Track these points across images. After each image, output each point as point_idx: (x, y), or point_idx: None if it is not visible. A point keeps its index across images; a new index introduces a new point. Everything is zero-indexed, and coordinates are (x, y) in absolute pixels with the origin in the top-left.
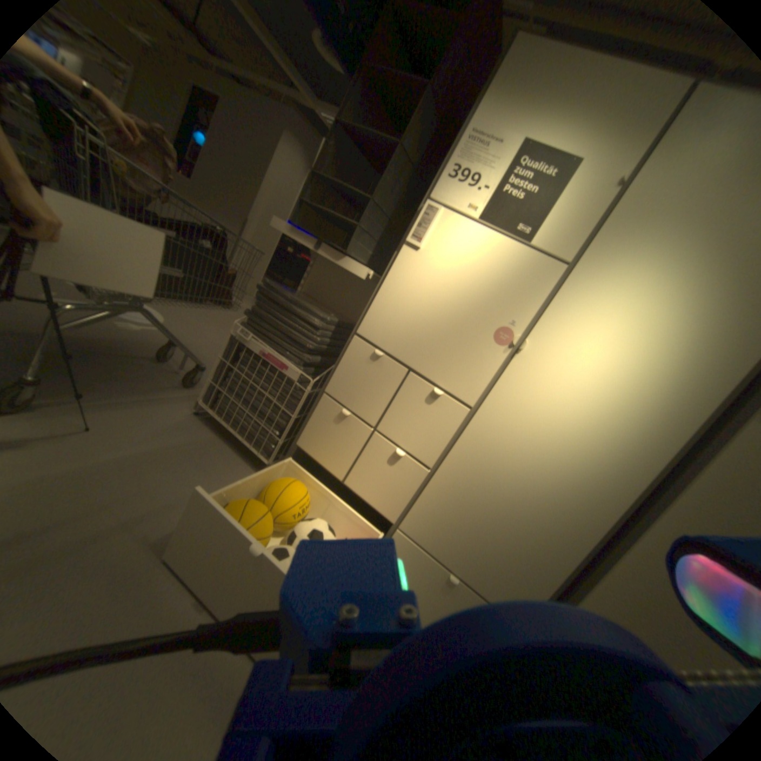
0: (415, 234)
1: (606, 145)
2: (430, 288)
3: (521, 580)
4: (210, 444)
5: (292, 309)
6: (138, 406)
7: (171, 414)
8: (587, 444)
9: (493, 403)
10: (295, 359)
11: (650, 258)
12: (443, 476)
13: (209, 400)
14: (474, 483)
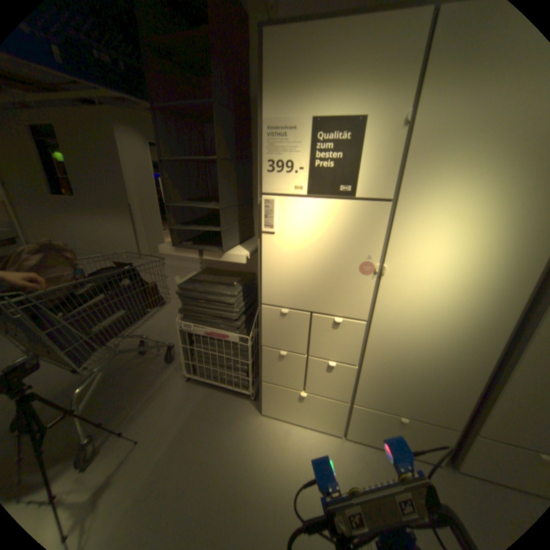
0: (266, 222)
1: (381, 94)
2: (297, 254)
3: (449, 406)
4: (207, 396)
5: (208, 296)
6: (151, 398)
7: (173, 390)
8: (459, 315)
9: (380, 312)
10: (229, 326)
11: (455, 170)
12: (367, 366)
13: (190, 370)
14: (391, 363)
